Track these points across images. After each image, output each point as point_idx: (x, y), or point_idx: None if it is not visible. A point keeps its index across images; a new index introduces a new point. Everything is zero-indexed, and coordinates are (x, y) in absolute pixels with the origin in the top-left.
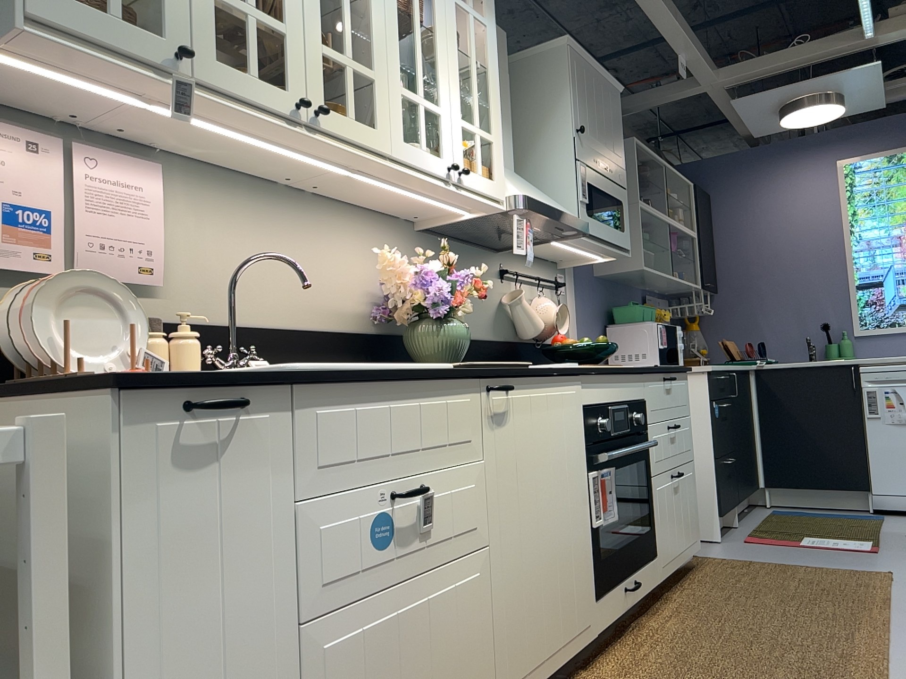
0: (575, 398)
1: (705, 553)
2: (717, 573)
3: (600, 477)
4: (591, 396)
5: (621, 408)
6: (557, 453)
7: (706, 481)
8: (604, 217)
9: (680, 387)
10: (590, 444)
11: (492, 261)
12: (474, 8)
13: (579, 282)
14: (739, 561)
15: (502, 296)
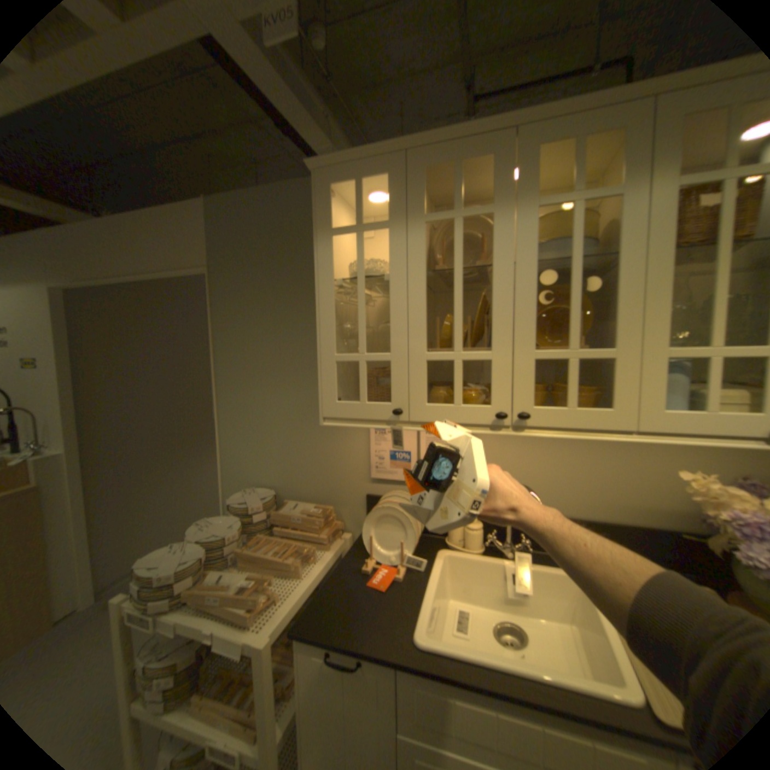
0: None
1: None
2: None
3: None
4: None
5: None
6: None
7: None
8: None
9: None
10: None
11: None
12: None
13: None
14: None
15: None
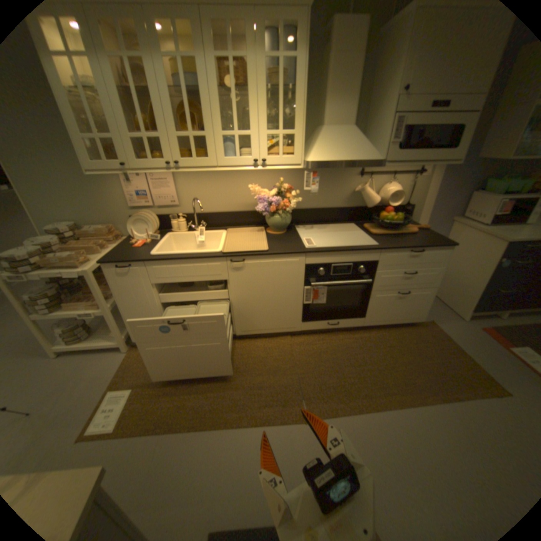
0: (296, 262)
1: (442, 323)
2: (417, 335)
3: (312, 289)
4: (314, 261)
5: (344, 265)
6: (278, 280)
7: (476, 294)
8: (433, 140)
9: (435, 254)
10: (309, 278)
11: (353, 167)
12: (284, 49)
13: (450, 164)
14: (445, 336)
15: (358, 184)
